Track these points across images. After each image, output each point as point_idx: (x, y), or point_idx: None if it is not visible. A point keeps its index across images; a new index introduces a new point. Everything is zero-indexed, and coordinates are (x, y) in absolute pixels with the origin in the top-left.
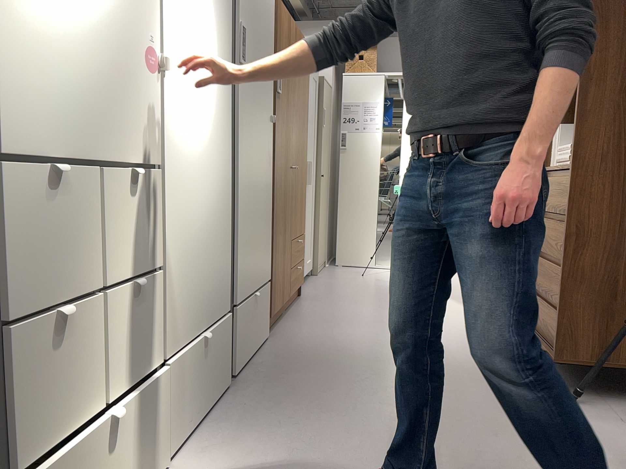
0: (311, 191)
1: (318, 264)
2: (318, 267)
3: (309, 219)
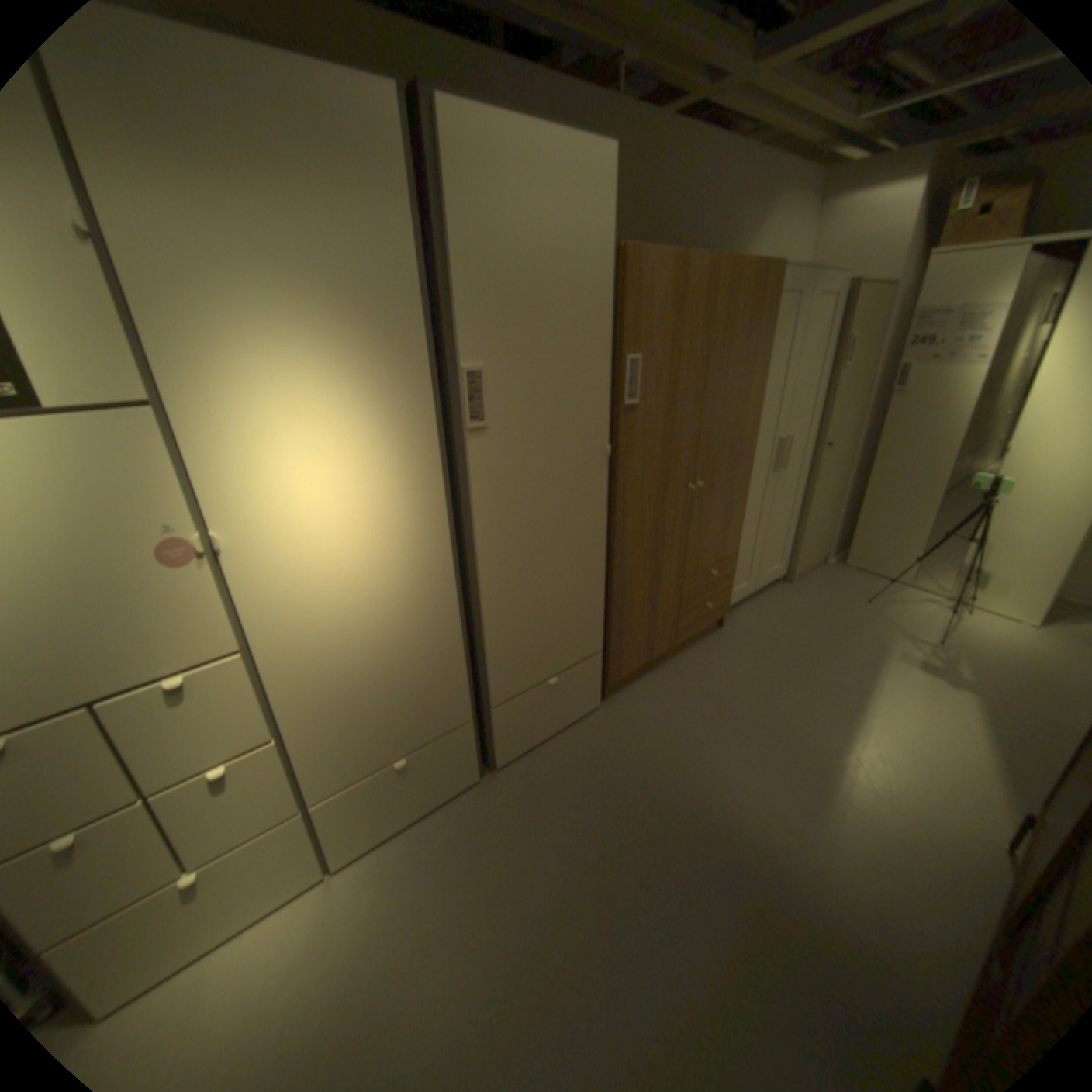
0: (796, 474)
1: (796, 570)
2: (798, 573)
3: (785, 514)
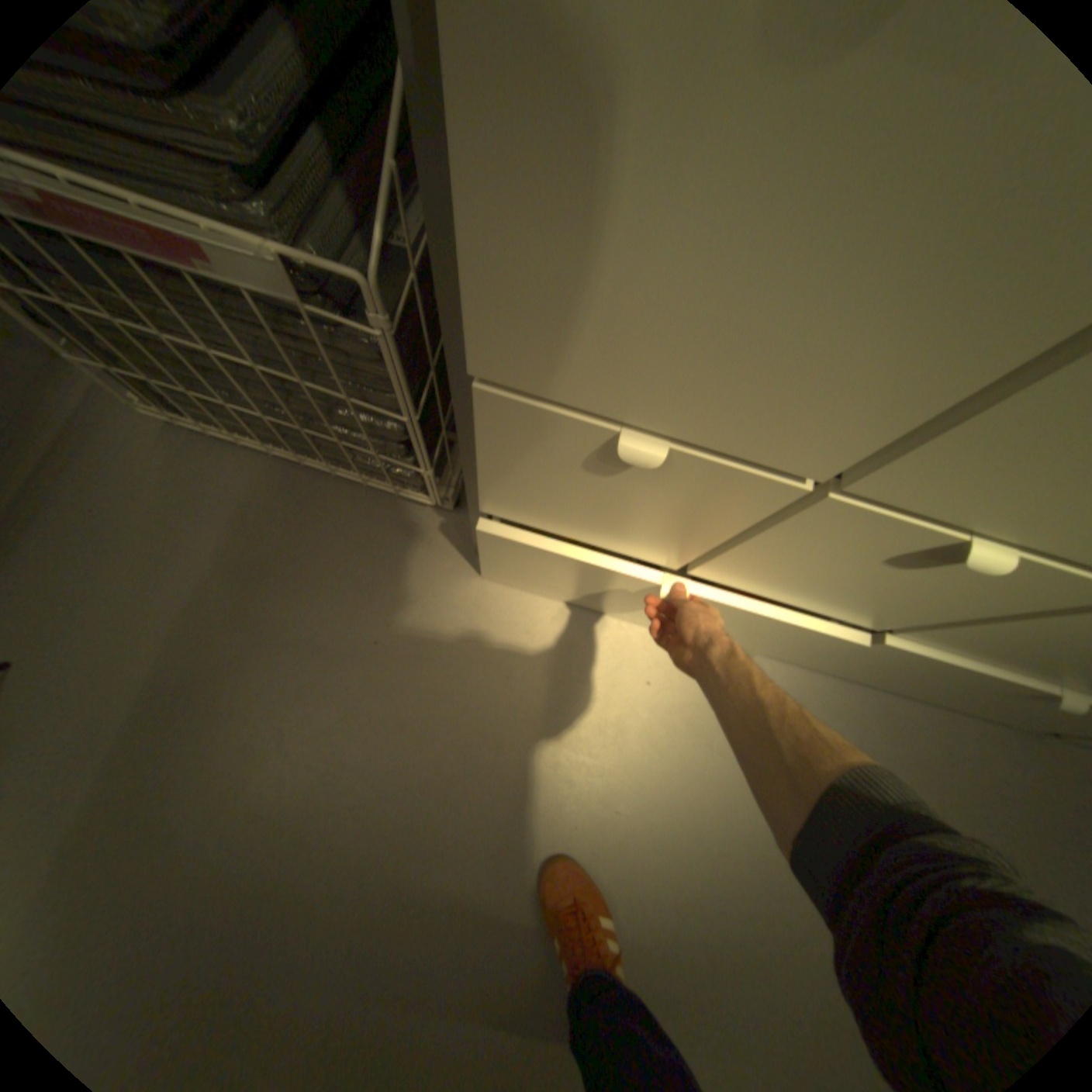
0: None
1: None
2: None
3: None
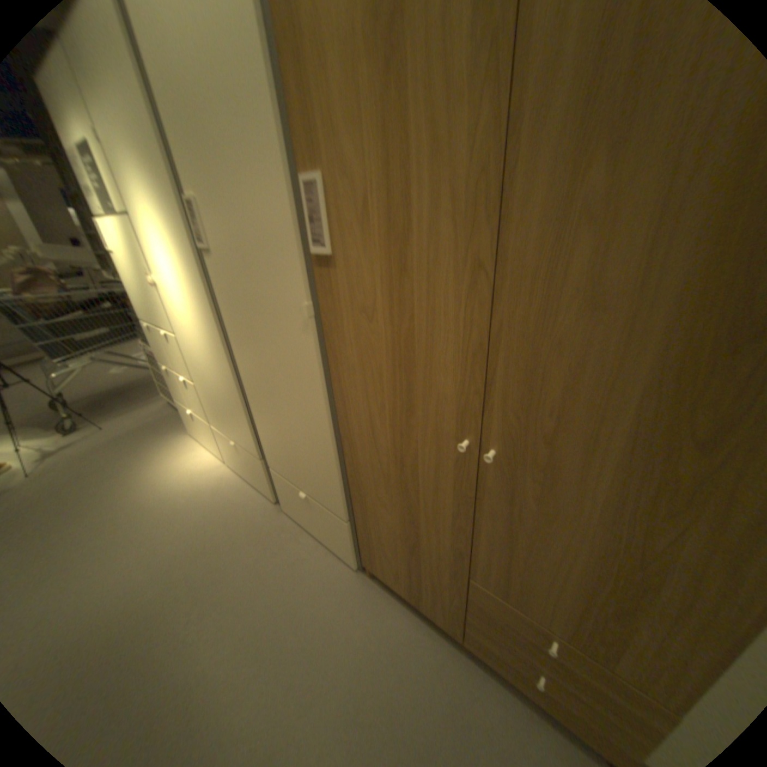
0: None
1: None
2: None
3: None
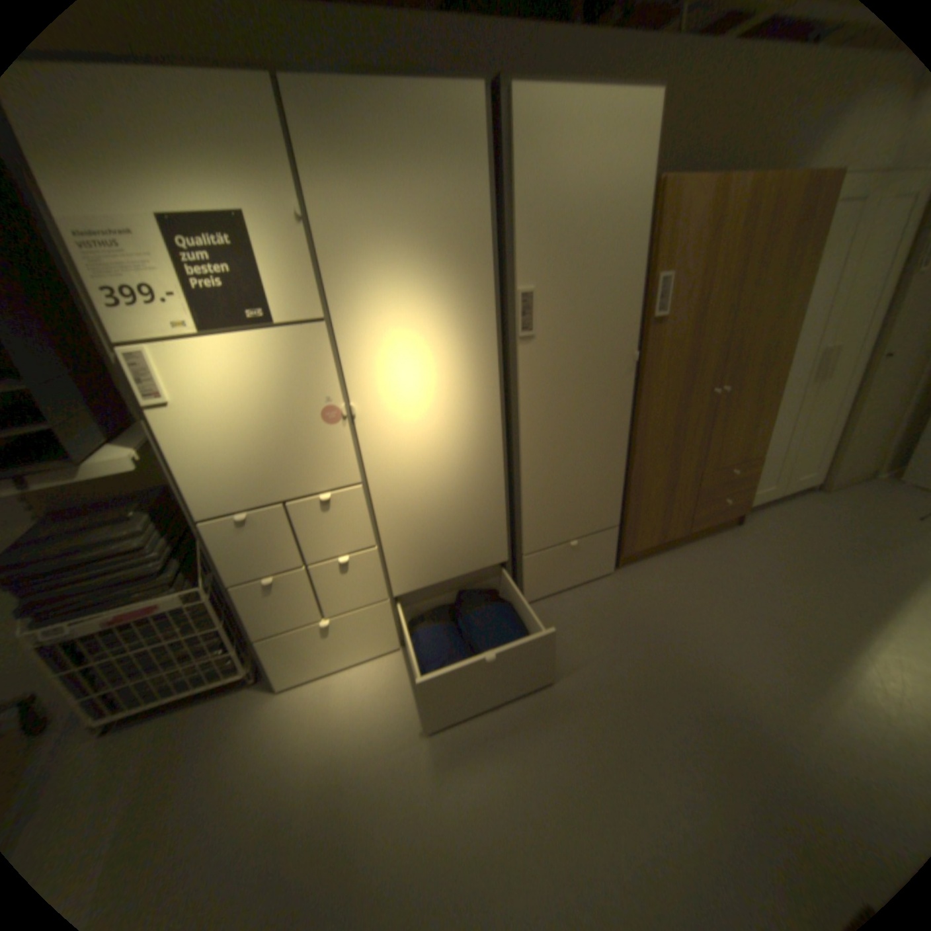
0: (844, 384)
1: (836, 481)
2: (839, 484)
3: (827, 424)
